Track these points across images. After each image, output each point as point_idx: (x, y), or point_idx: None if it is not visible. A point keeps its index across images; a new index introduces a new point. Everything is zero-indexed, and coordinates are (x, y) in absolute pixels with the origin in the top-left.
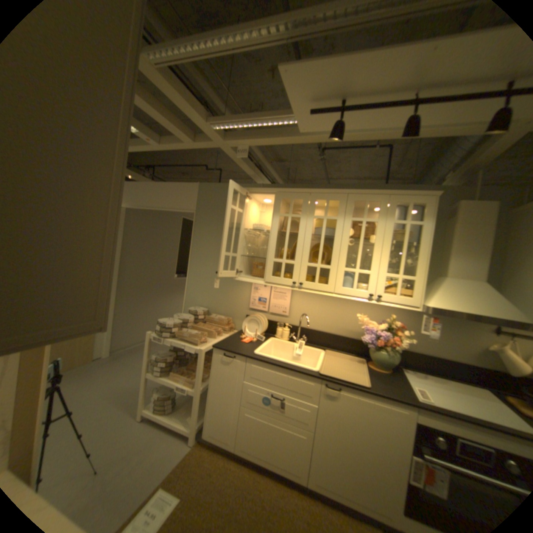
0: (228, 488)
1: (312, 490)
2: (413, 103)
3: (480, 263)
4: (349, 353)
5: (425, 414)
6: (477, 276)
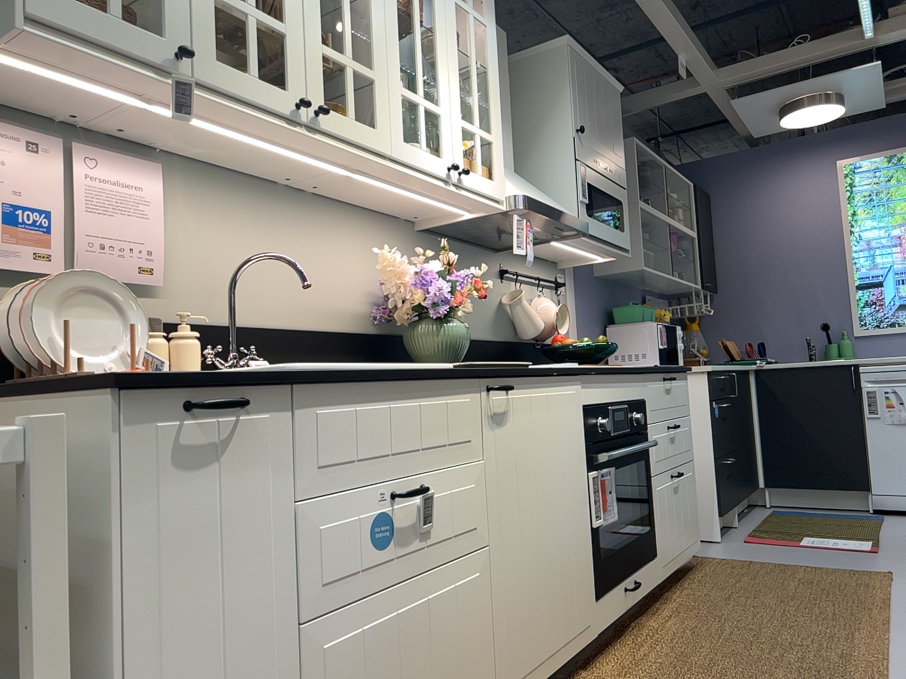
0: None
1: None
2: None
3: (508, 137)
4: None
5: (586, 381)
6: (509, 161)
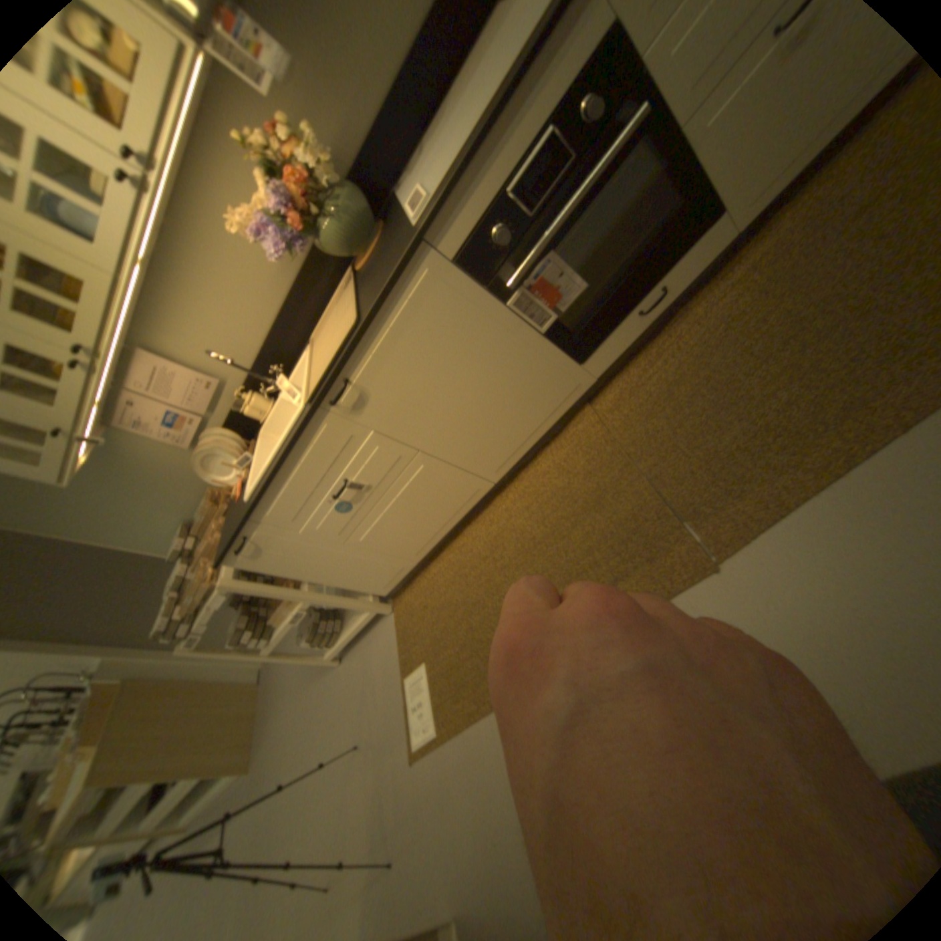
0: (448, 589)
1: (501, 477)
2: None
3: None
4: (336, 287)
5: (438, 231)
6: None
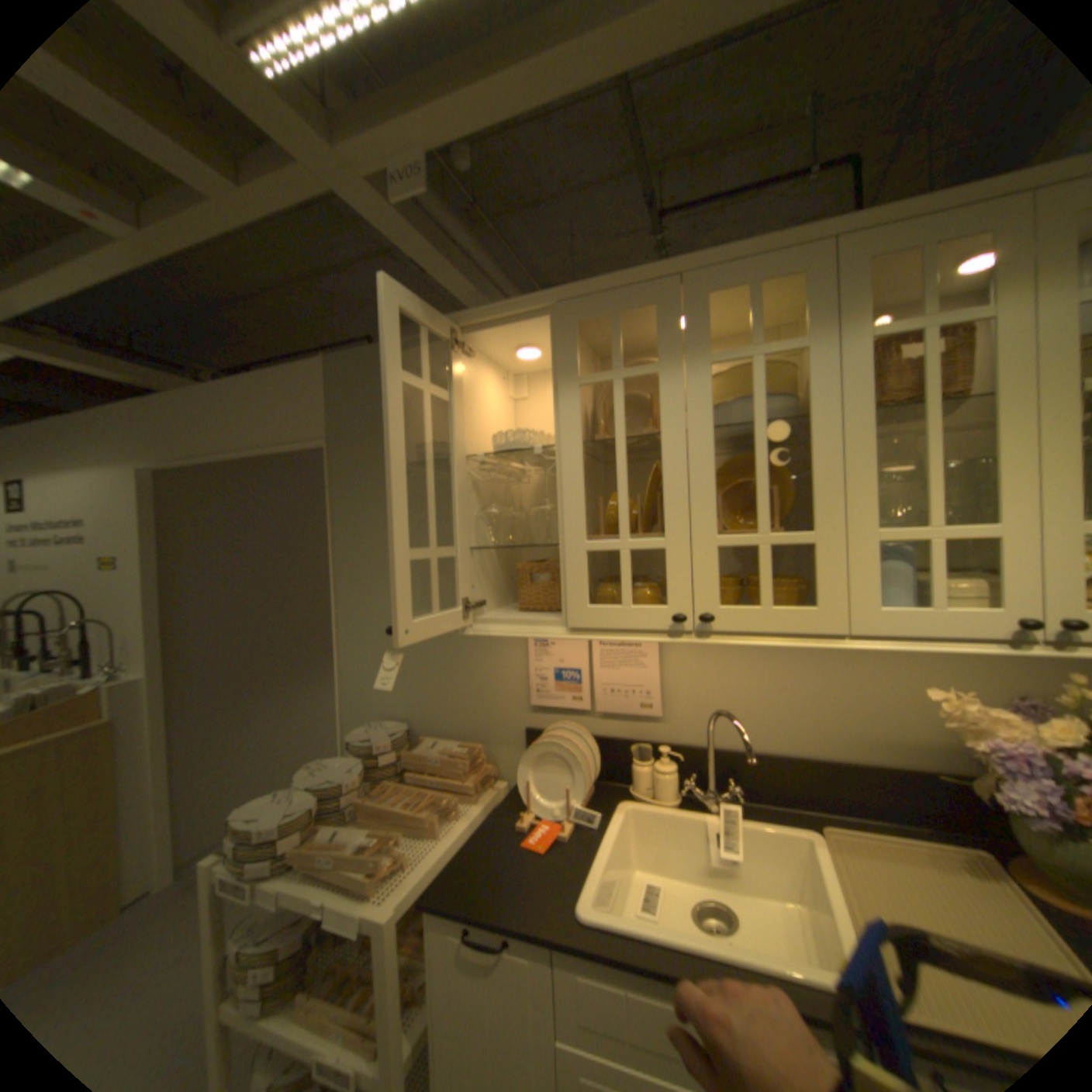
0: None
1: None
2: None
3: None
4: (908, 823)
5: None
6: None
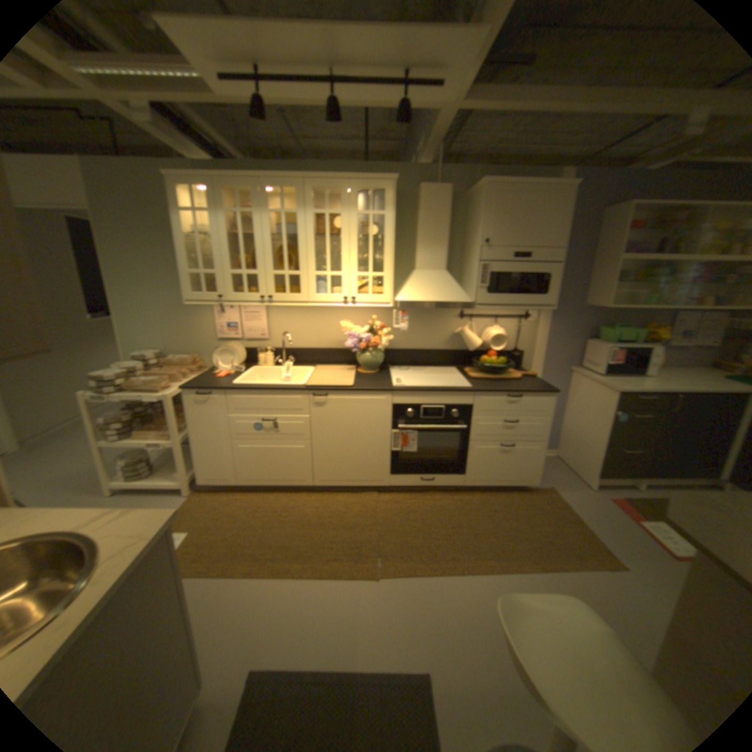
0: (237, 512)
1: (317, 486)
2: (327, 83)
3: (438, 252)
4: (340, 364)
5: (396, 394)
6: (438, 266)
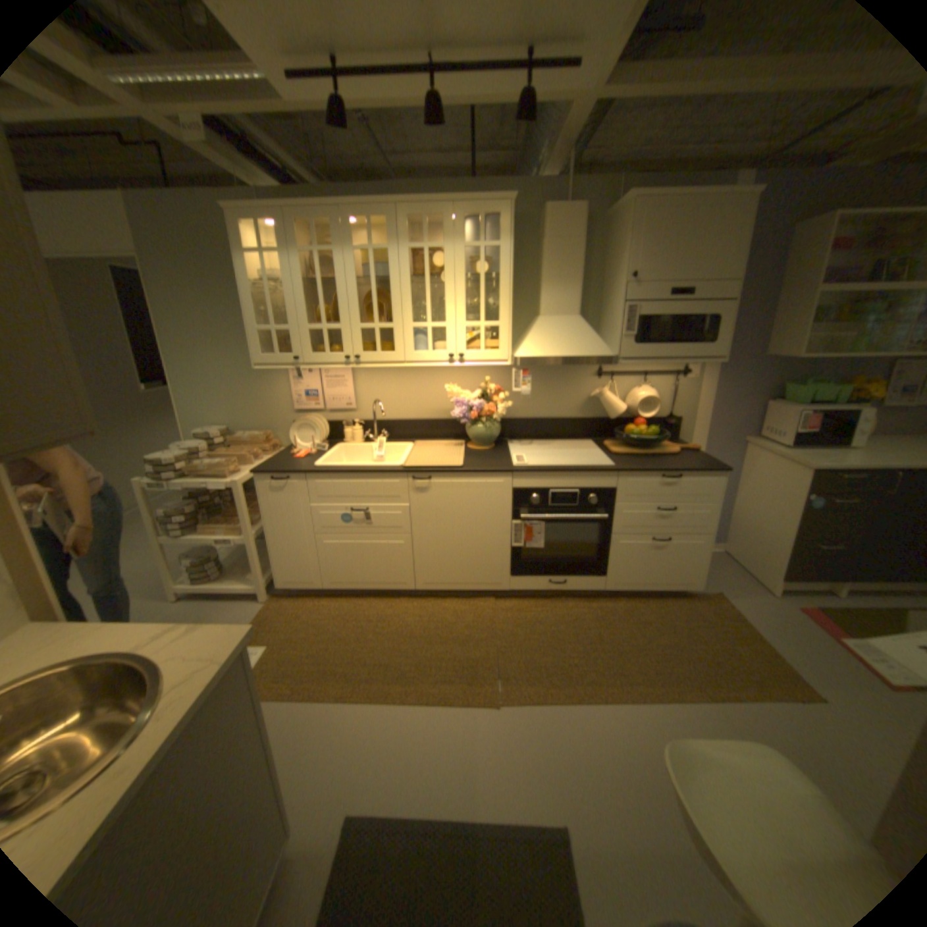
0: (325, 621)
1: (421, 590)
2: (427, 72)
3: (571, 291)
4: (446, 438)
5: (519, 476)
6: (570, 310)
